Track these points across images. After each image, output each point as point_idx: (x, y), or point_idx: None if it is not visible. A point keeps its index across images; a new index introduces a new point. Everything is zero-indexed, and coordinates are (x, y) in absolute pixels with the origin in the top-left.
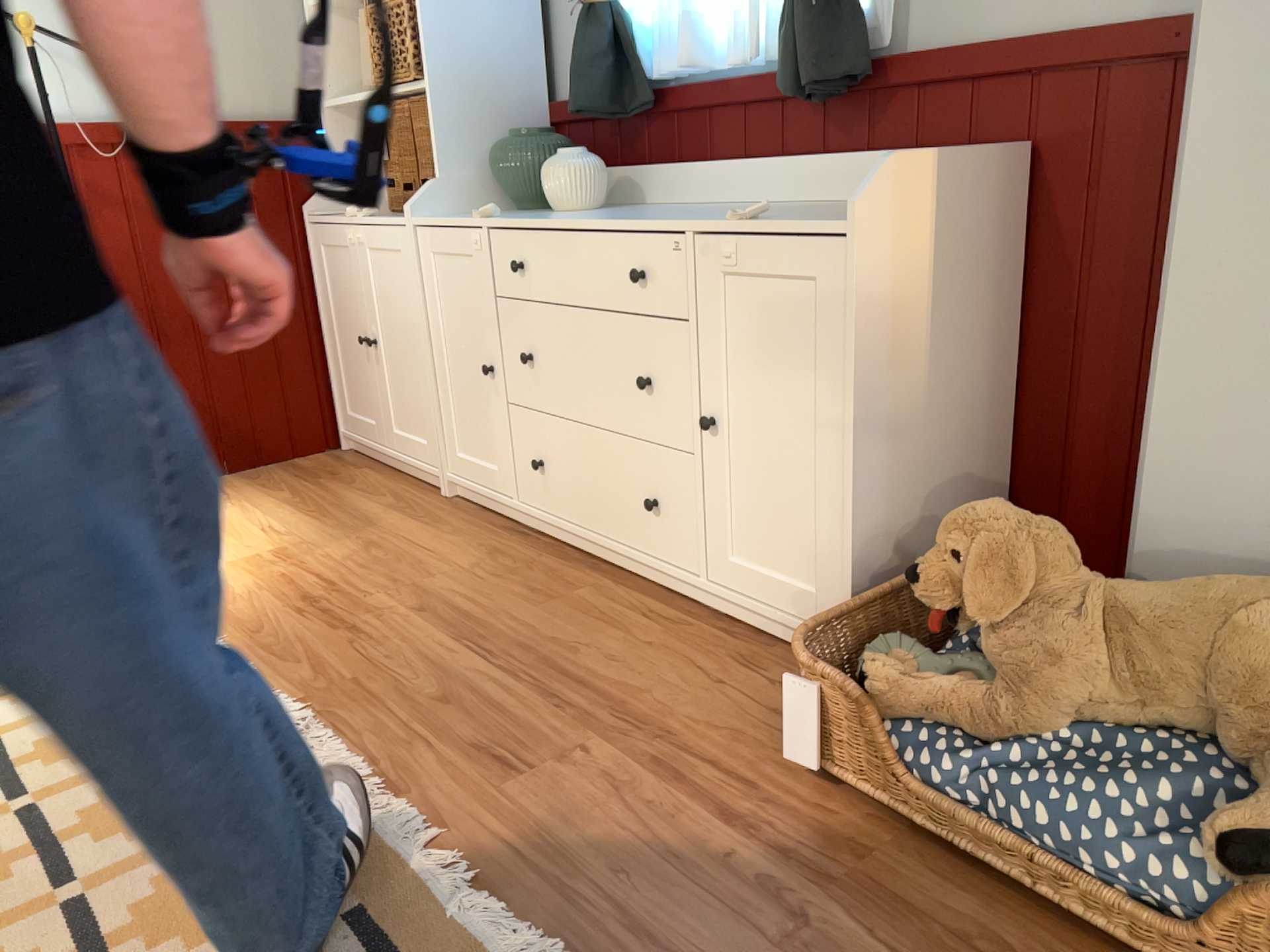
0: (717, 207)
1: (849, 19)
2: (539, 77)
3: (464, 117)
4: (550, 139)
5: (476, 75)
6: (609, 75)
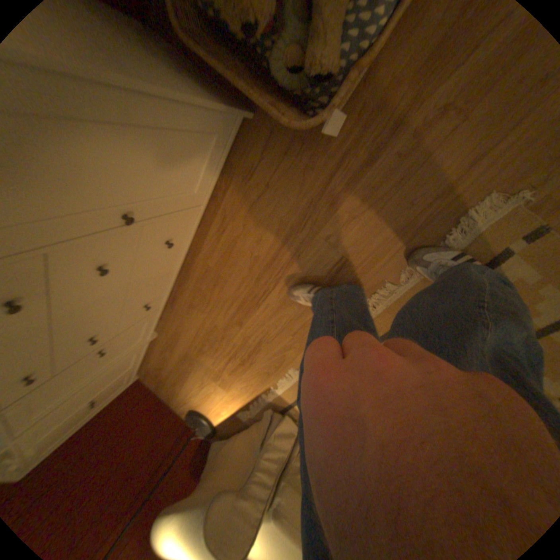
0: None
1: None
2: None
3: None
4: None
5: None
6: None
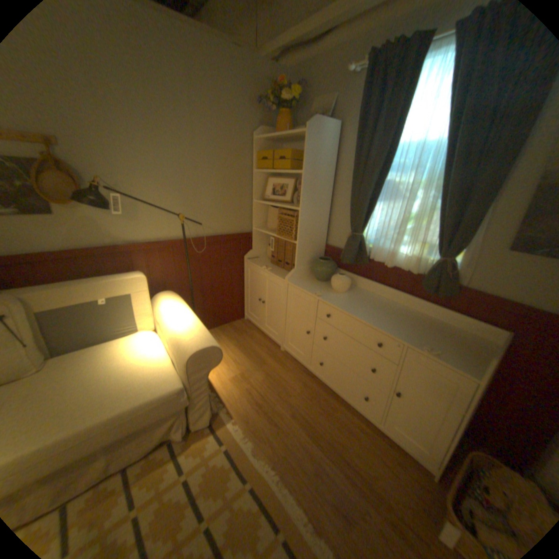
0: (389, 304)
1: (457, 276)
2: (325, 237)
3: (305, 251)
4: (332, 264)
5: (310, 239)
6: (357, 254)
